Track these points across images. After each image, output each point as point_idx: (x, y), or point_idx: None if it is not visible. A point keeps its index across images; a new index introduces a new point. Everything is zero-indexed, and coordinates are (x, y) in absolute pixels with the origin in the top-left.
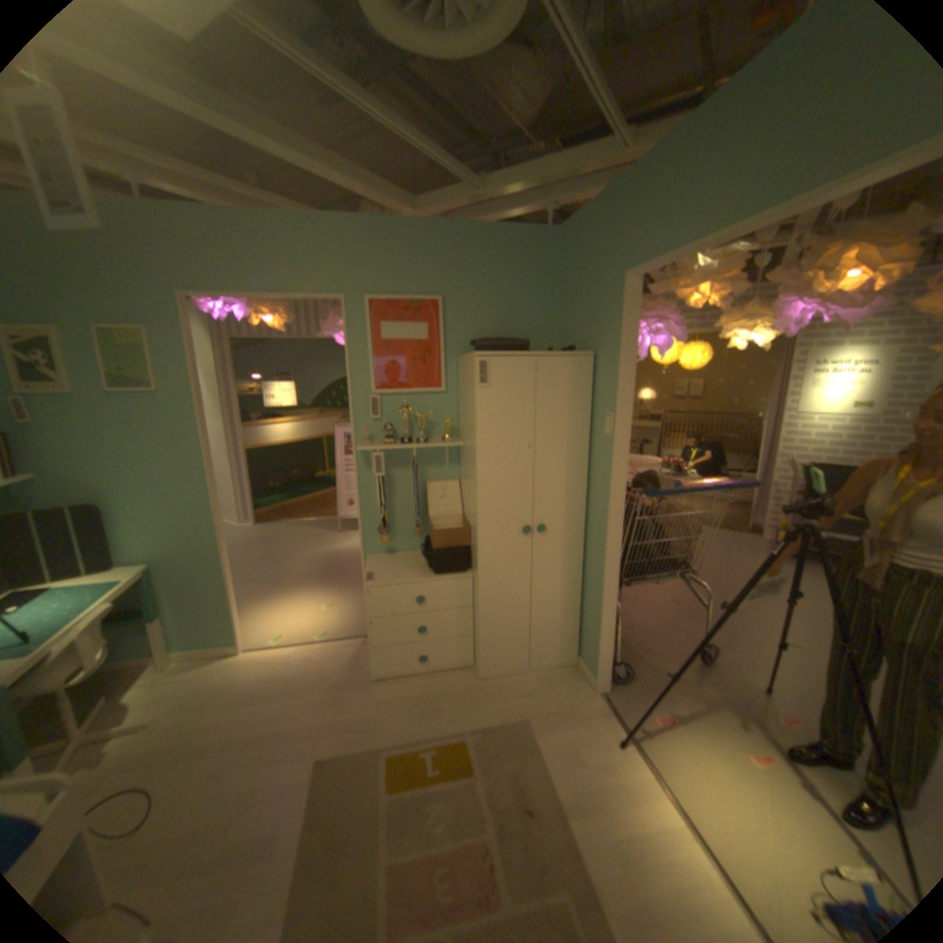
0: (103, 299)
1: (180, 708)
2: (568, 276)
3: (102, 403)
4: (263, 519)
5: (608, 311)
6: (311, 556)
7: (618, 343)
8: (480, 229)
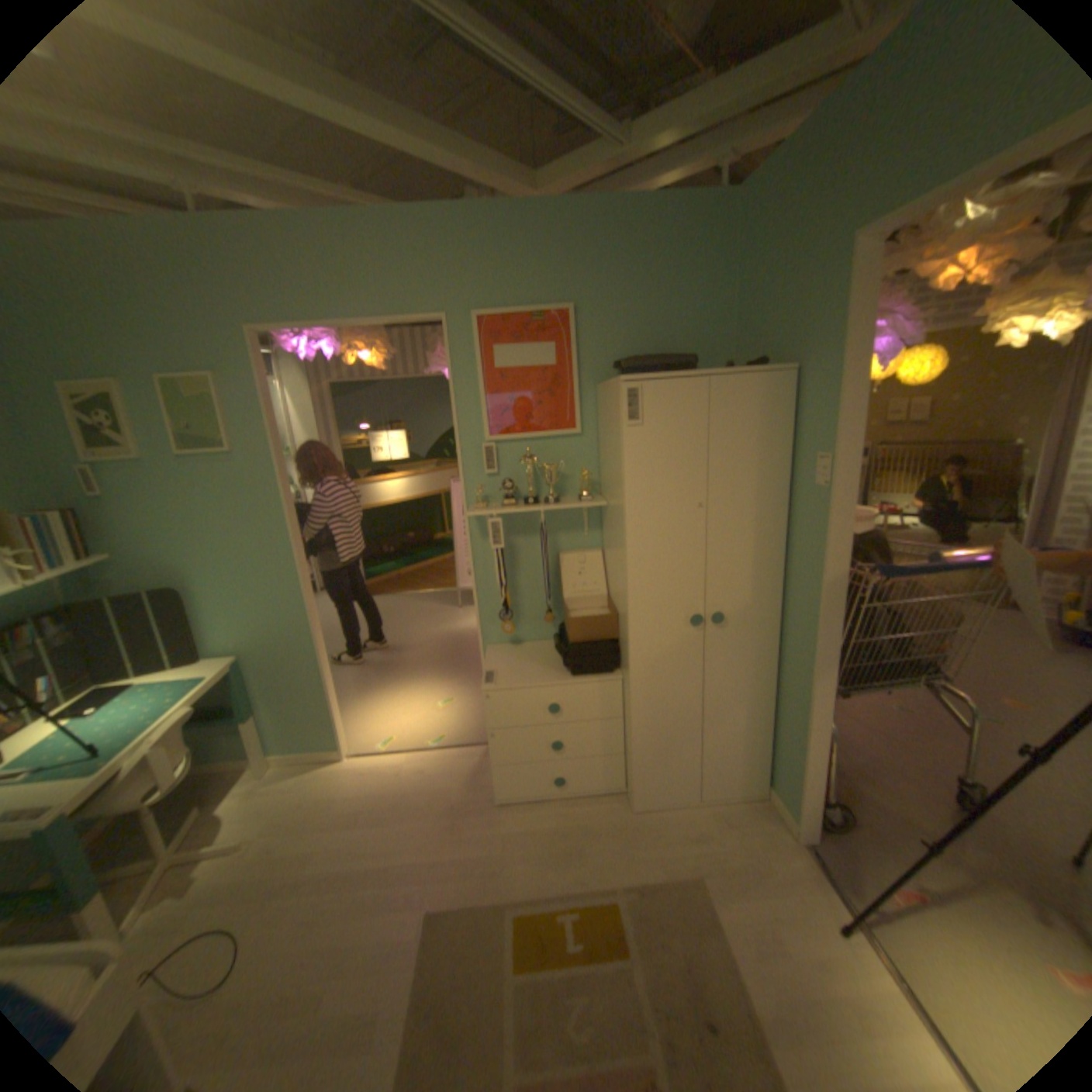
0: (165, 343)
1: (276, 827)
2: (754, 256)
3: (174, 469)
4: (377, 591)
5: (824, 298)
6: (428, 638)
7: (841, 346)
8: (625, 203)
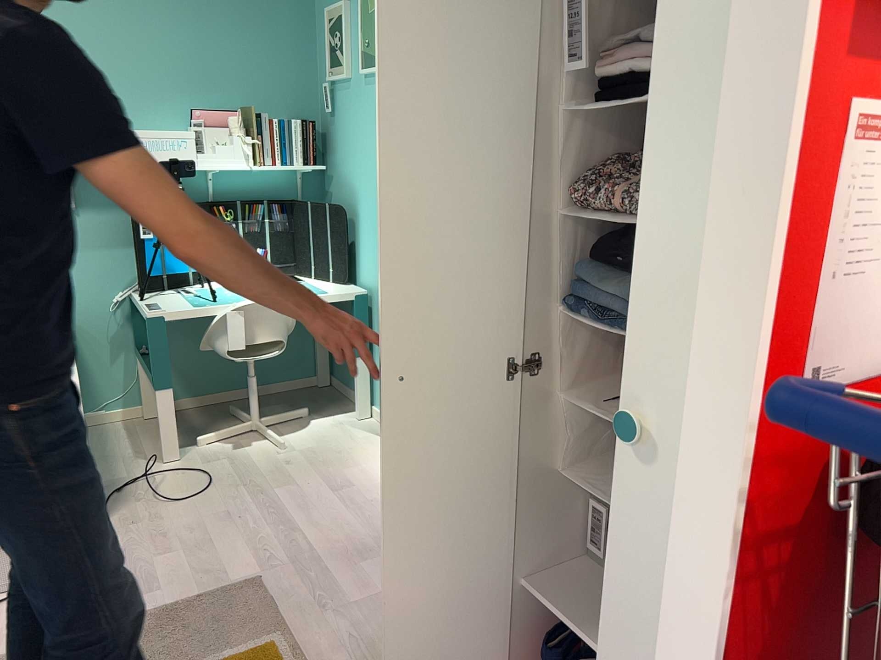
0: None
1: (314, 453)
2: None
3: (362, 89)
4: None
5: None
6: None
7: None
8: None
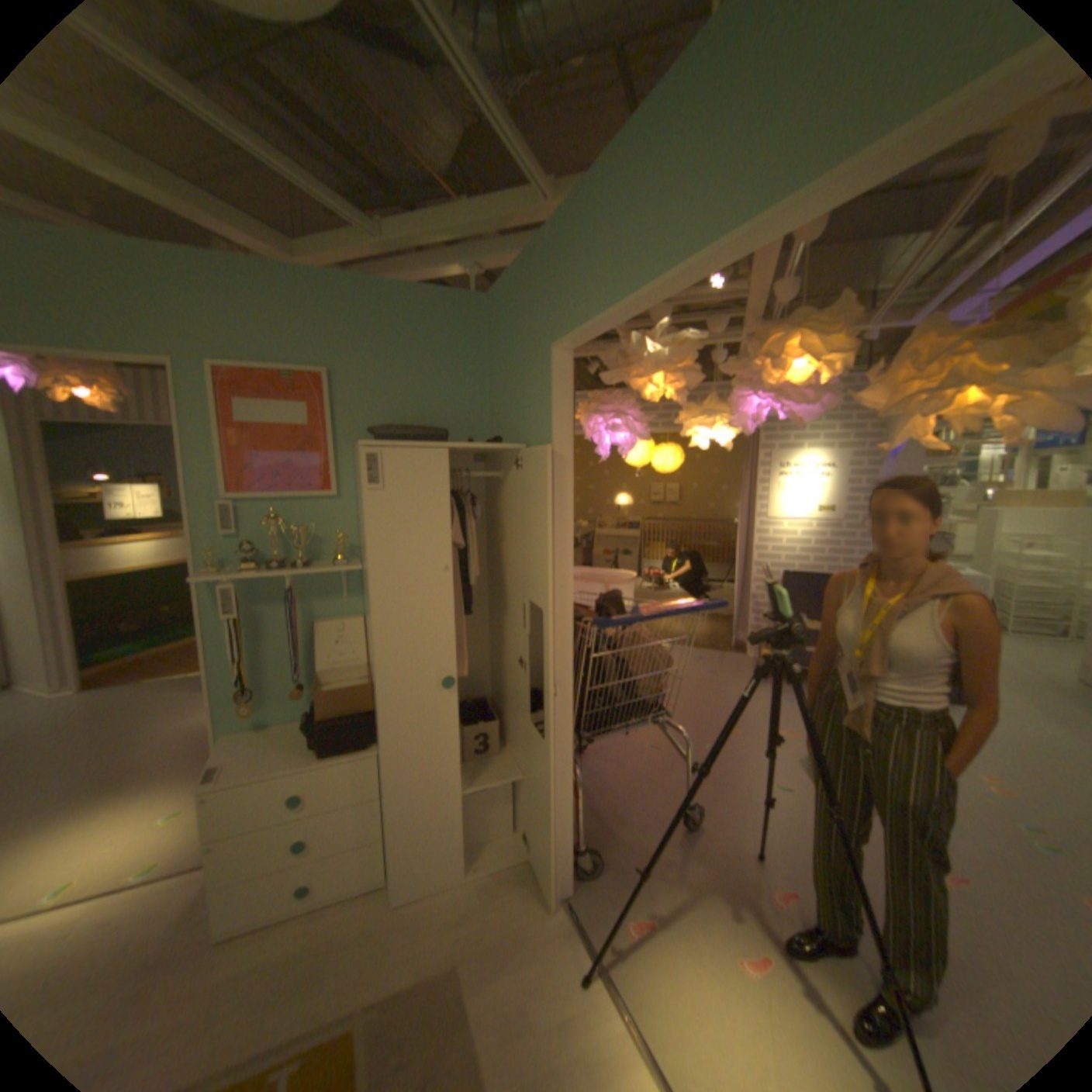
0: None
1: None
2: (496, 354)
3: None
4: (98, 684)
5: (538, 395)
6: (162, 738)
7: (550, 435)
8: (380, 289)
